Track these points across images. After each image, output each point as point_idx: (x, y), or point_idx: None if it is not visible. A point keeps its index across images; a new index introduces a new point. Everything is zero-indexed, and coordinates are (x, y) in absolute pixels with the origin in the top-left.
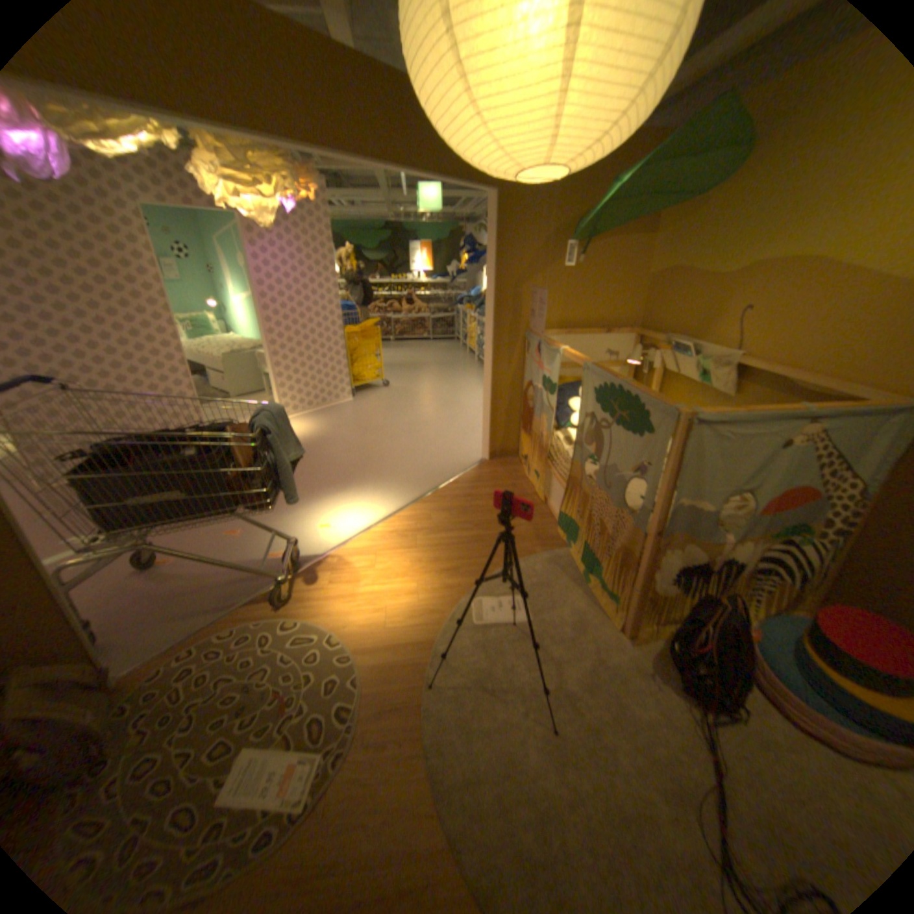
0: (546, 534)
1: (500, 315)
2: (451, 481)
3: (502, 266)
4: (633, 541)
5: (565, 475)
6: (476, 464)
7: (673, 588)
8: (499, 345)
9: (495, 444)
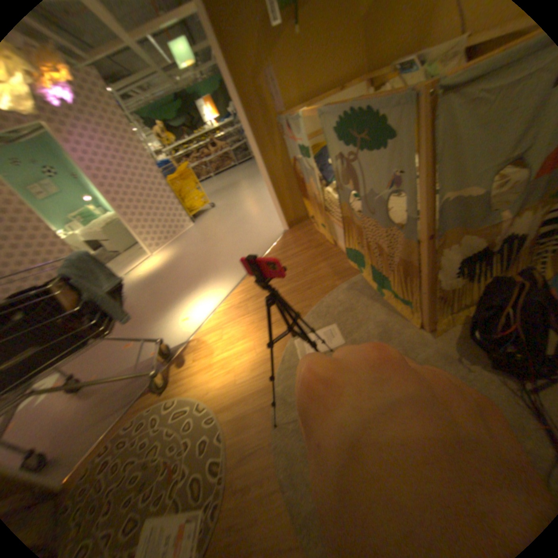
0: (343, 265)
1: (251, 108)
2: (267, 252)
3: (234, 63)
4: (410, 247)
5: (341, 214)
6: (283, 233)
7: (459, 276)
8: (261, 135)
9: (290, 213)
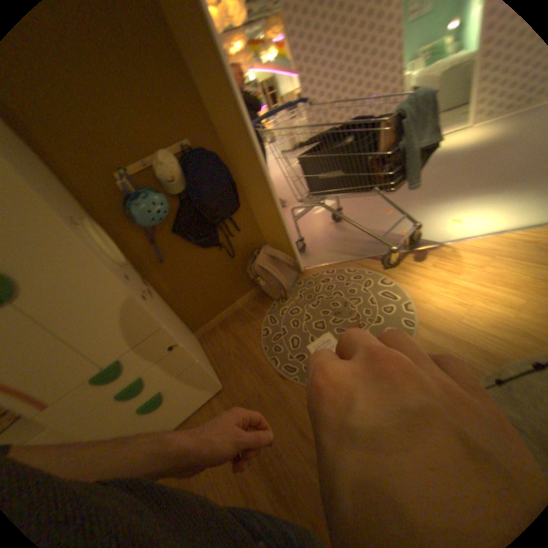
0: None
1: None
2: None
3: None
4: None
5: None
6: None
7: None
8: None
9: None
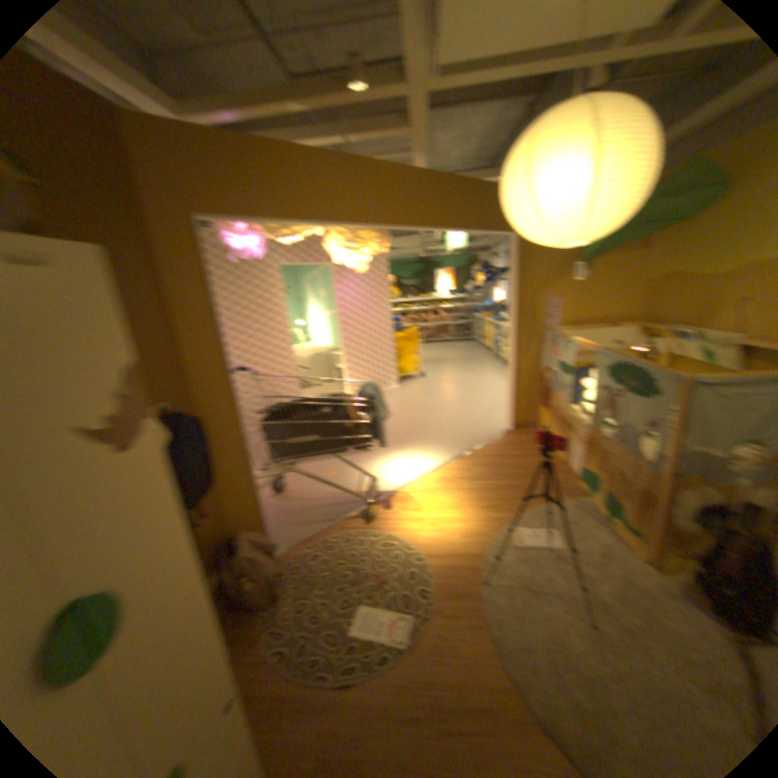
0: (571, 487)
1: (521, 318)
2: (485, 446)
3: (522, 284)
4: (653, 486)
5: (585, 438)
6: (503, 434)
7: (694, 525)
8: (521, 340)
9: (519, 417)
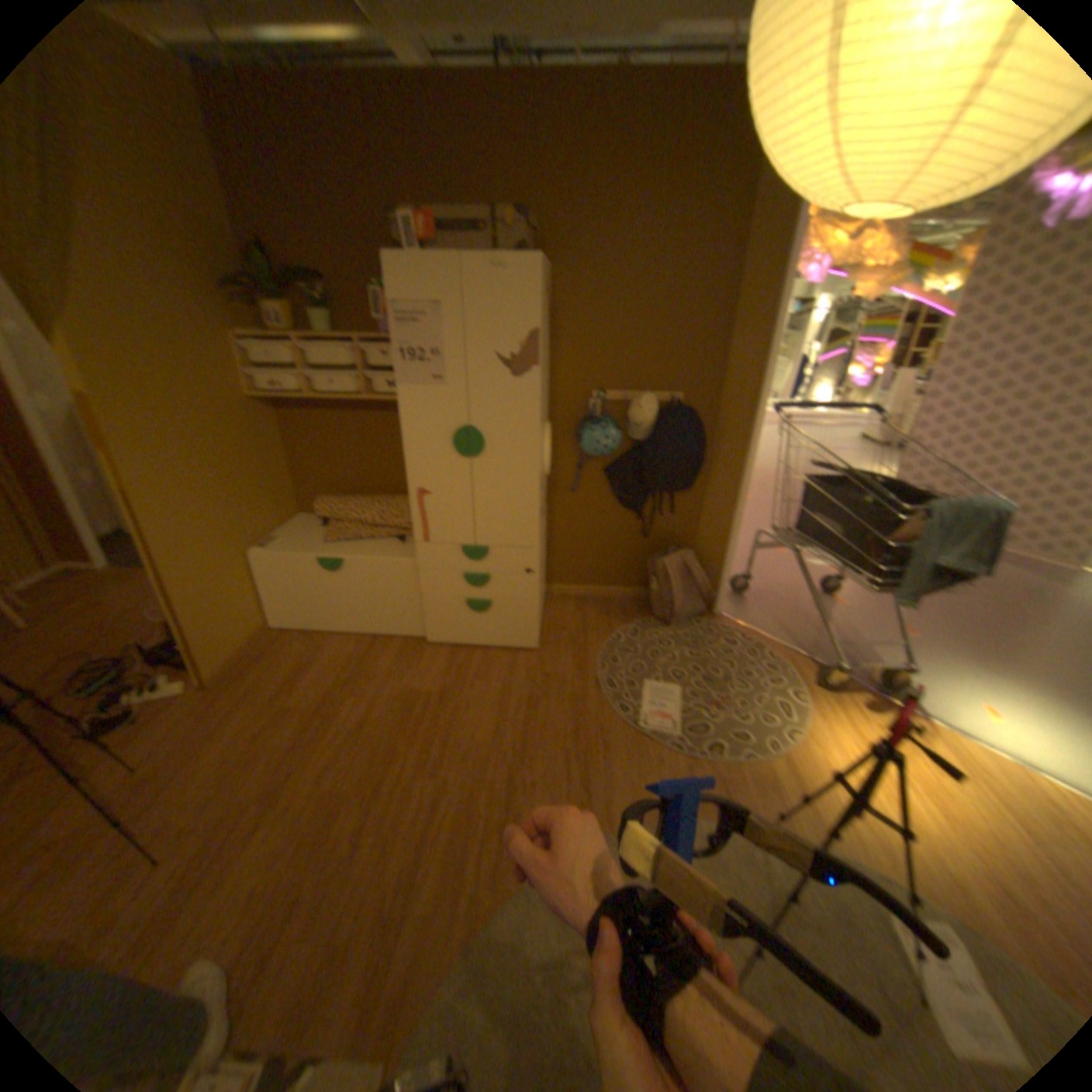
0: None
1: None
2: None
3: None
4: None
5: None
6: None
7: None
8: None
9: None
